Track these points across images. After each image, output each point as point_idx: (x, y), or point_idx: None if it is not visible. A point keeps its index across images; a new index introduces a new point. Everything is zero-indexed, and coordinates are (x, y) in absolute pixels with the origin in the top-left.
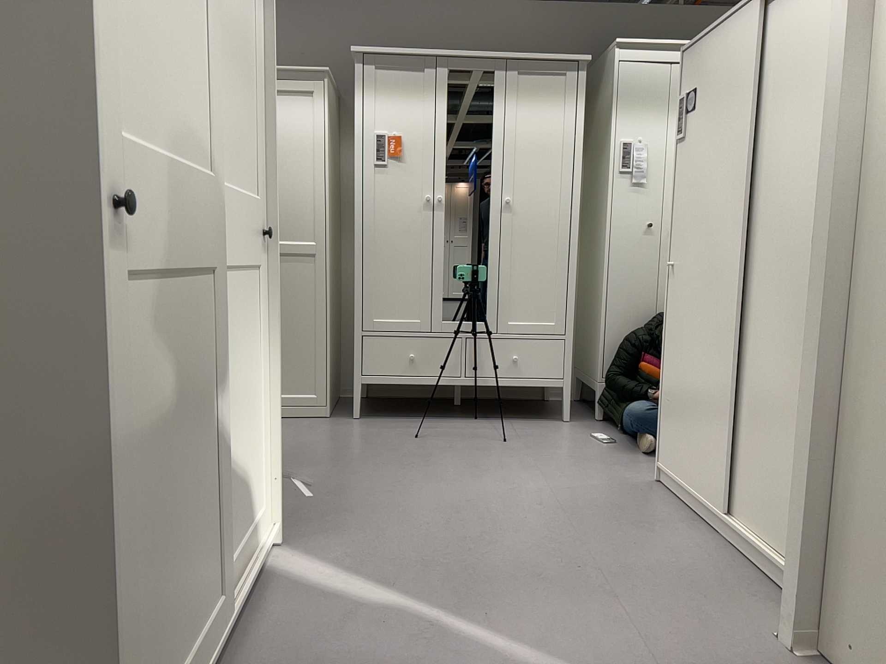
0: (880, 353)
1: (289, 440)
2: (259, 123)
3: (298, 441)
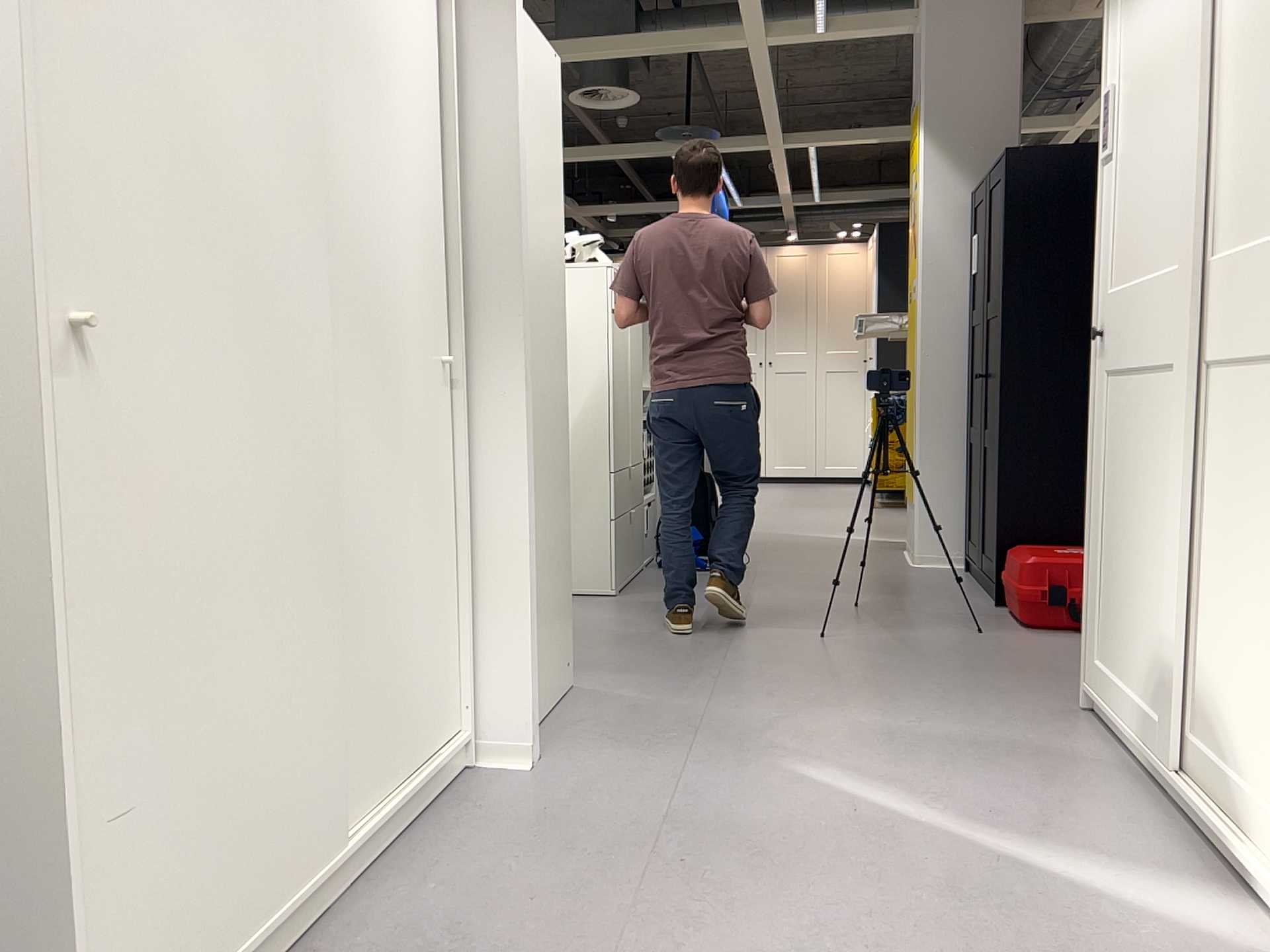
0: (531, 431)
1: None
2: None
3: None
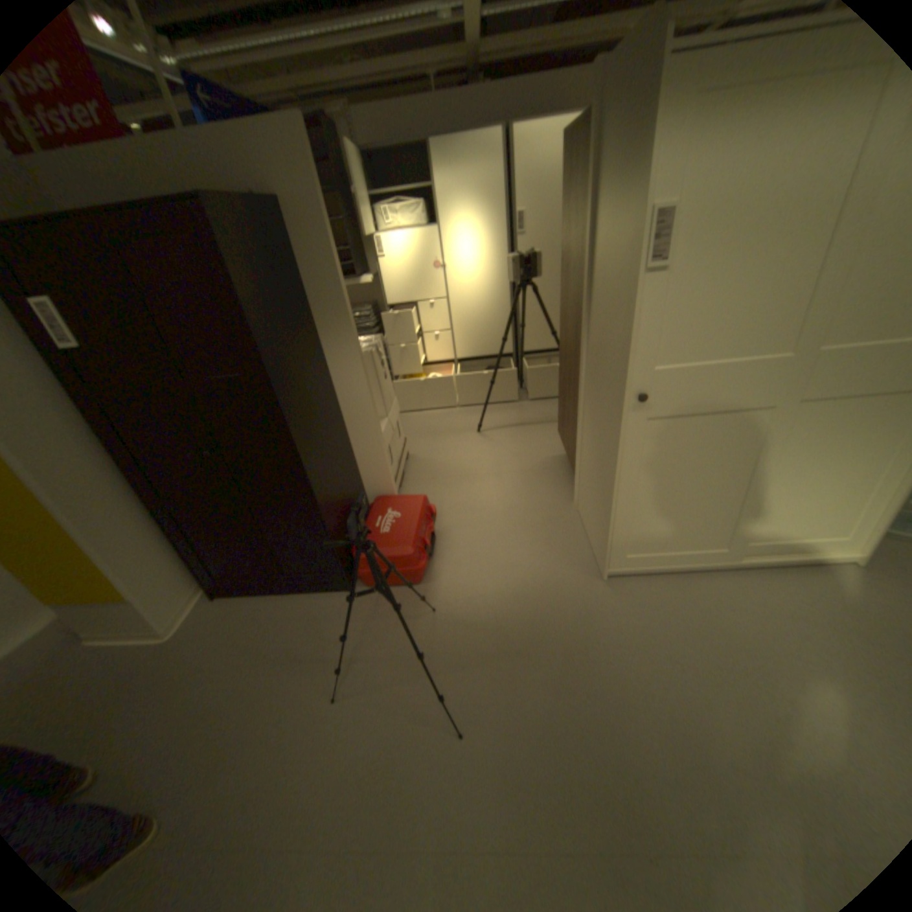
0: None
1: None
2: None
3: None
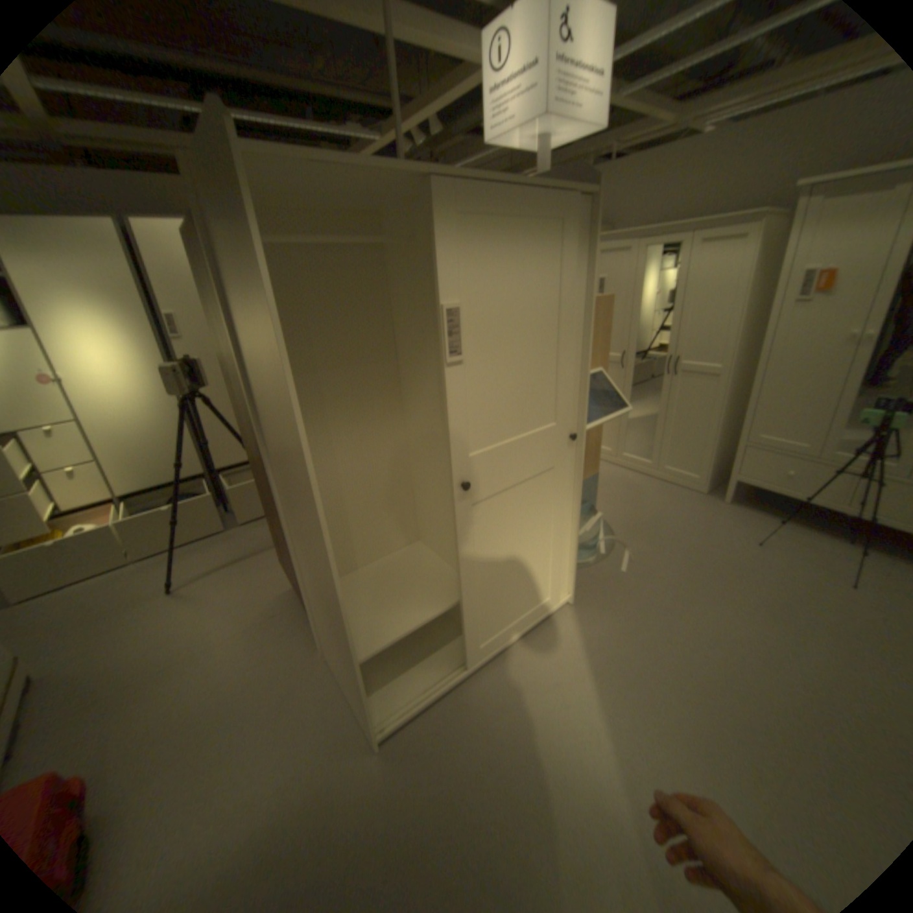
0: None
1: (658, 508)
2: (577, 361)
3: (663, 511)
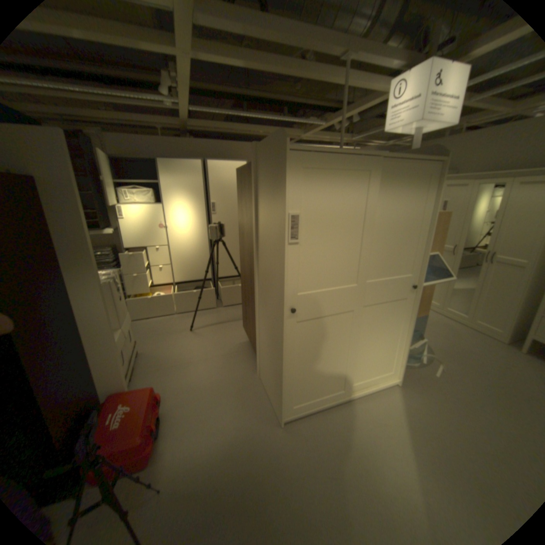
0: None
1: (469, 346)
2: (423, 245)
3: (473, 348)
